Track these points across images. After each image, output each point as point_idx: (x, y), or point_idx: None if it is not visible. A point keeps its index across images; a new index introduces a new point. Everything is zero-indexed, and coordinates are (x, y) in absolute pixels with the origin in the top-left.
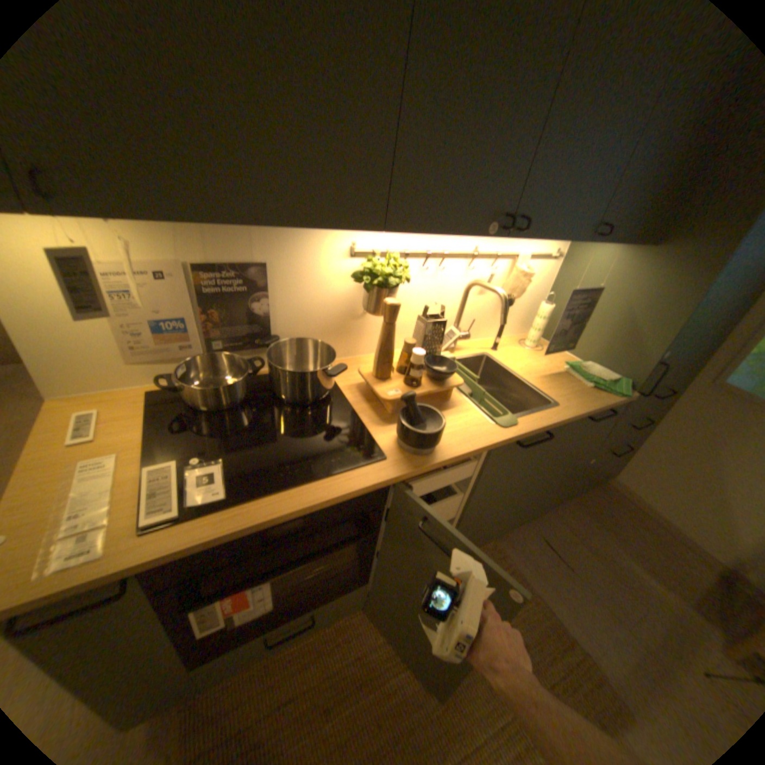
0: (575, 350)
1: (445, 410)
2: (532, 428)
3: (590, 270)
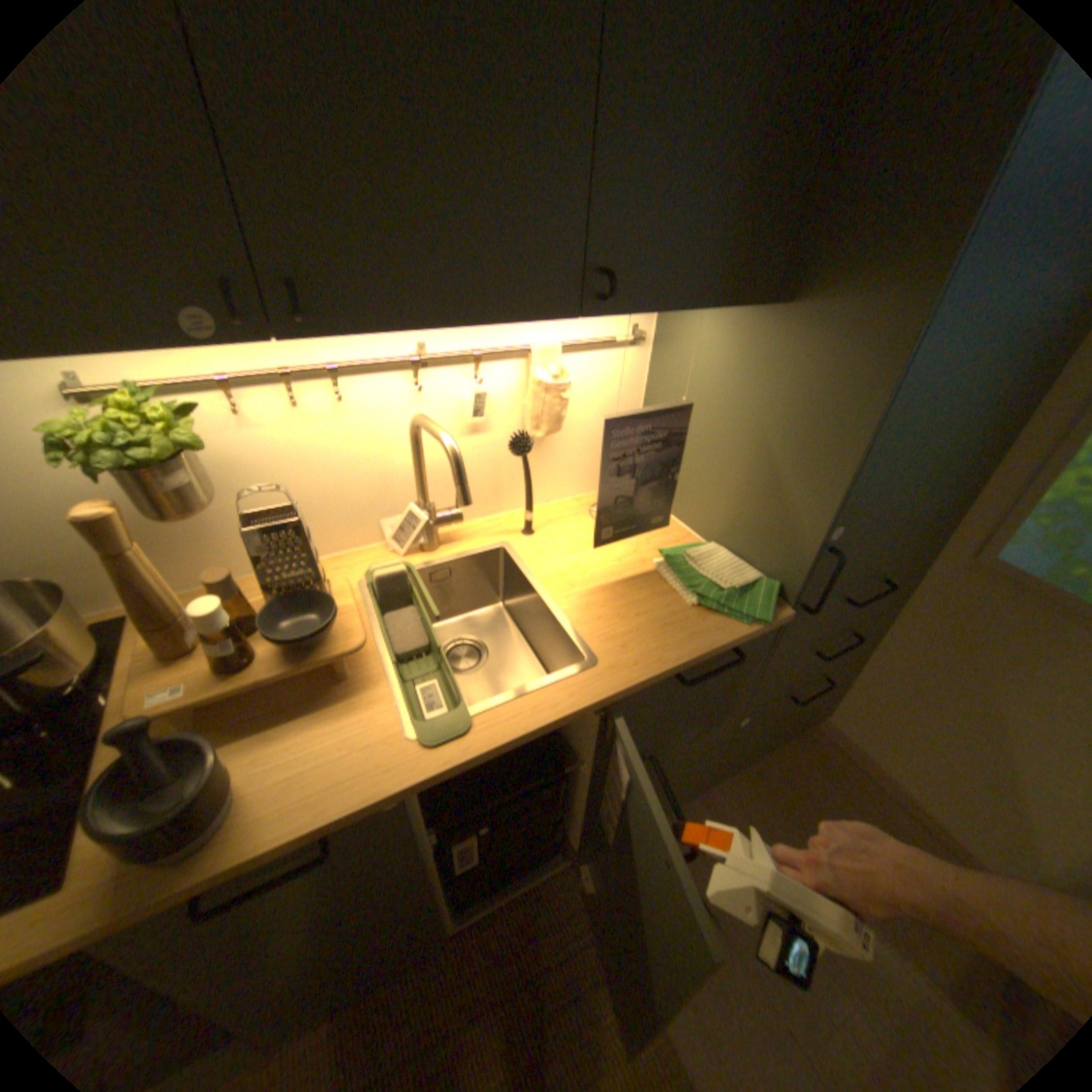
0: (692, 518)
1: (319, 712)
2: (509, 734)
3: (693, 363)
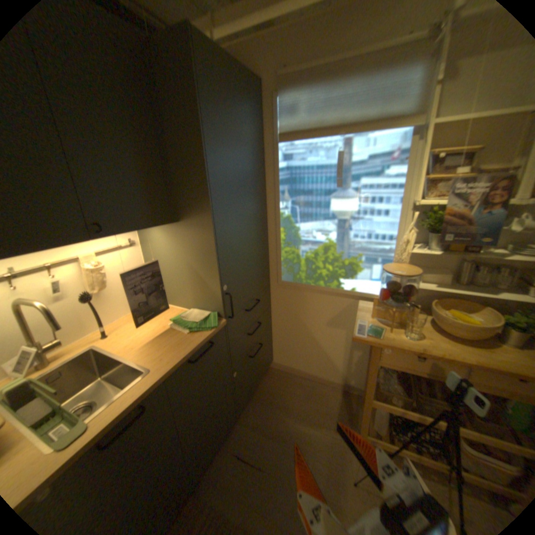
0: (181, 304)
1: None
2: (111, 420)
3: (157, 248)
